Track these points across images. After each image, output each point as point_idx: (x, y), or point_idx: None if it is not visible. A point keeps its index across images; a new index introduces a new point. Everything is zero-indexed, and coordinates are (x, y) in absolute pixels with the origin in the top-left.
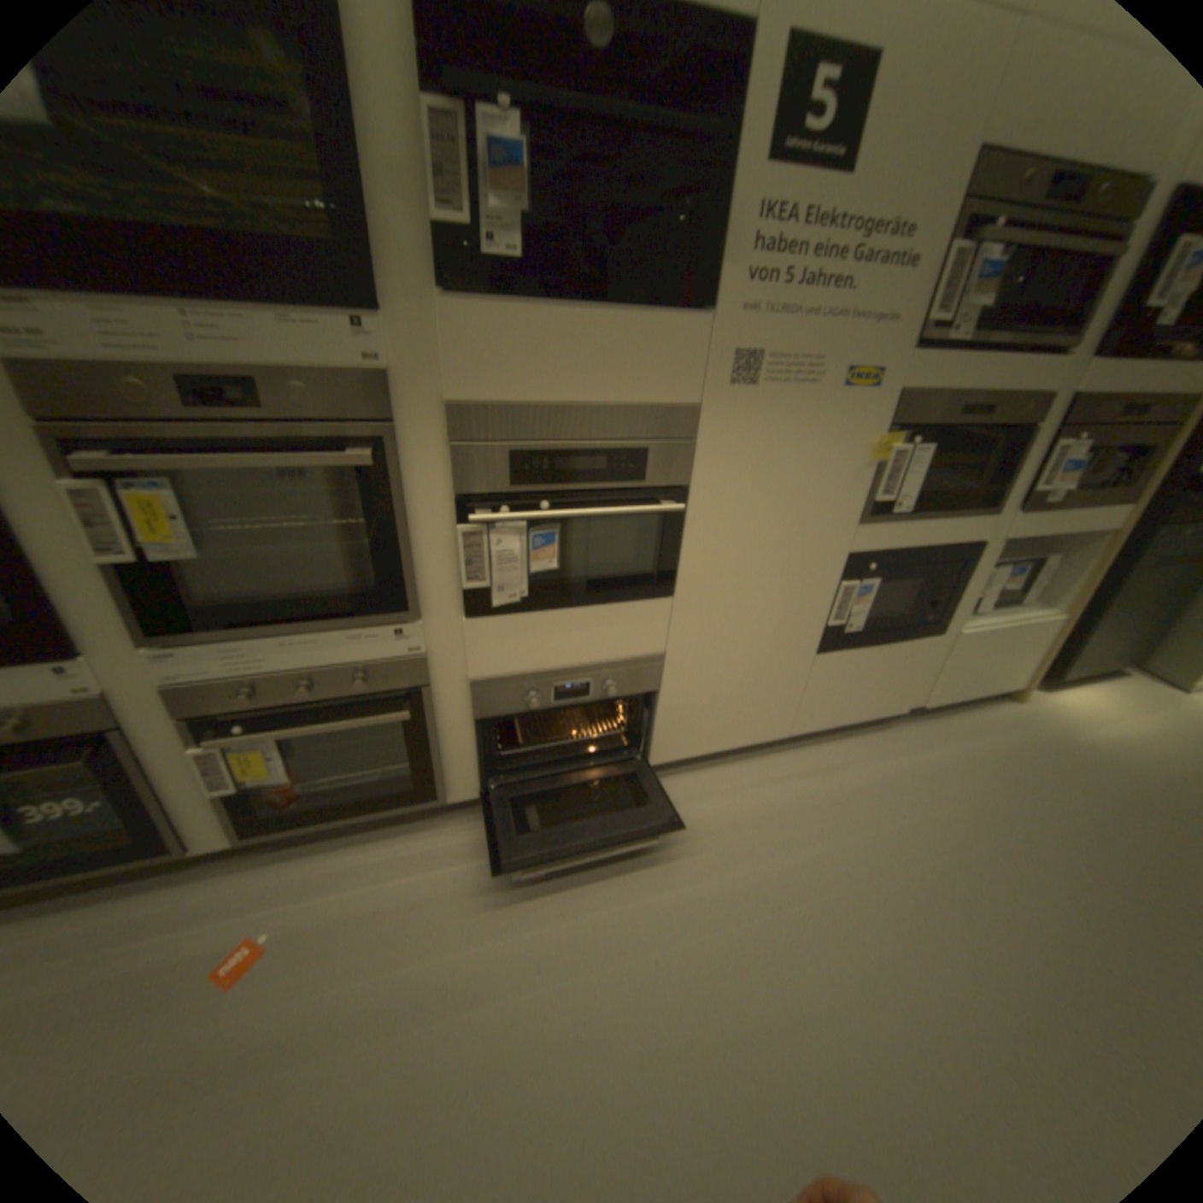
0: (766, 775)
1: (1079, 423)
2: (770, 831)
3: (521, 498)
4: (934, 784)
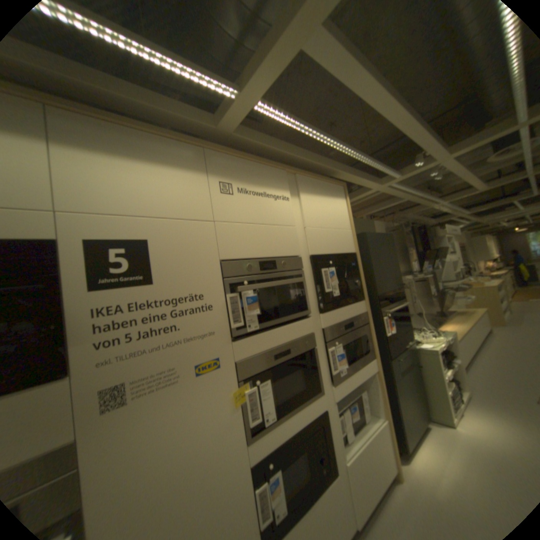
0: None
1: (331, 339)
2: None
3: None
4: None
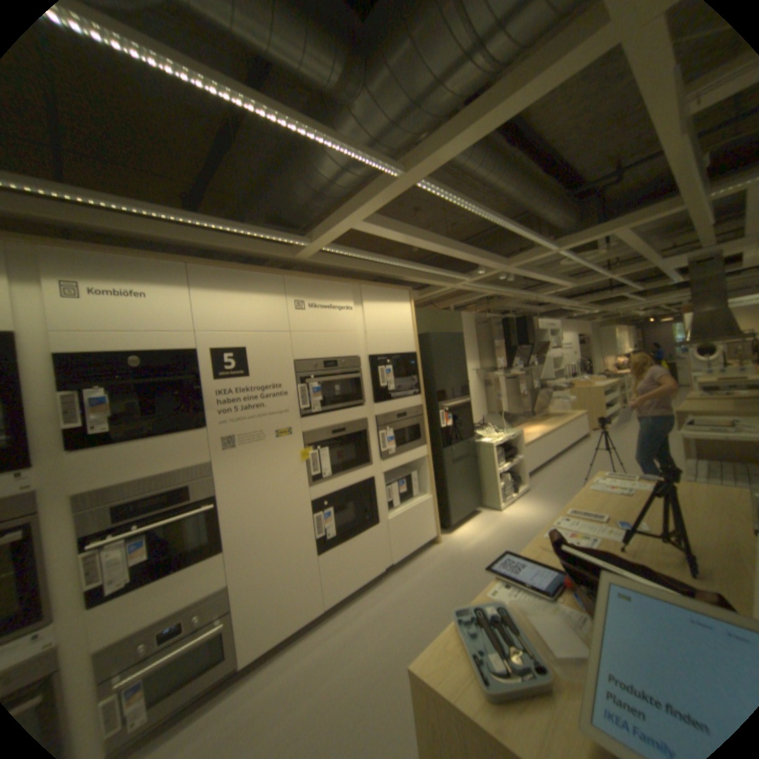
0: (315, 643)
1: (383, 425)
2: (316, 676)
3: (120, 529)
4: (401, 604)
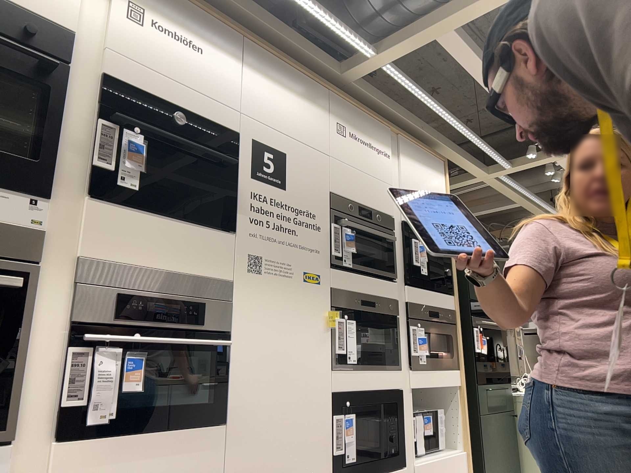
0: None
1: (414, 319)
2: None
3: (118, 332)
4: None
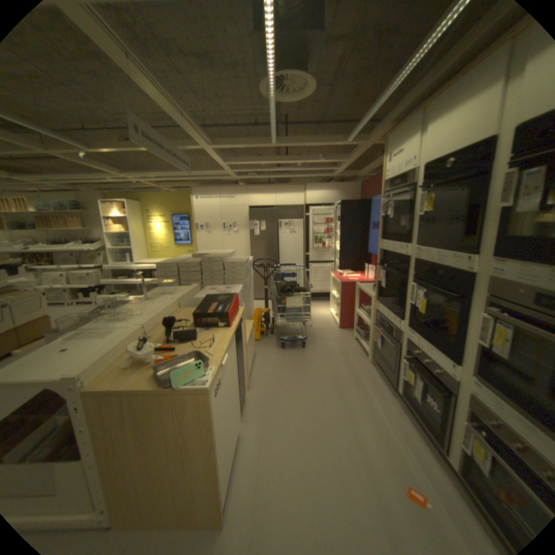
0: None
1: None
2: None
3: None
4: None
